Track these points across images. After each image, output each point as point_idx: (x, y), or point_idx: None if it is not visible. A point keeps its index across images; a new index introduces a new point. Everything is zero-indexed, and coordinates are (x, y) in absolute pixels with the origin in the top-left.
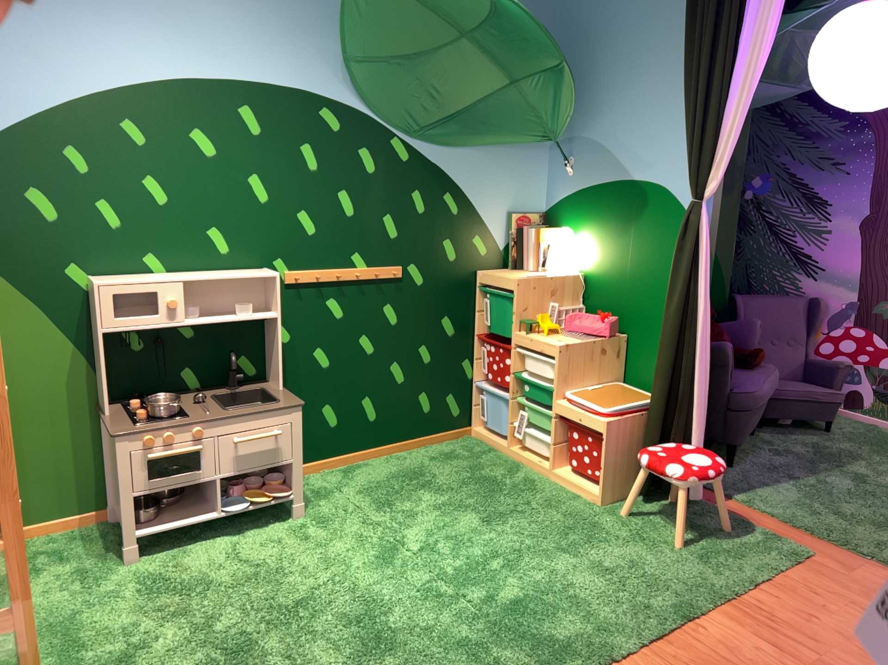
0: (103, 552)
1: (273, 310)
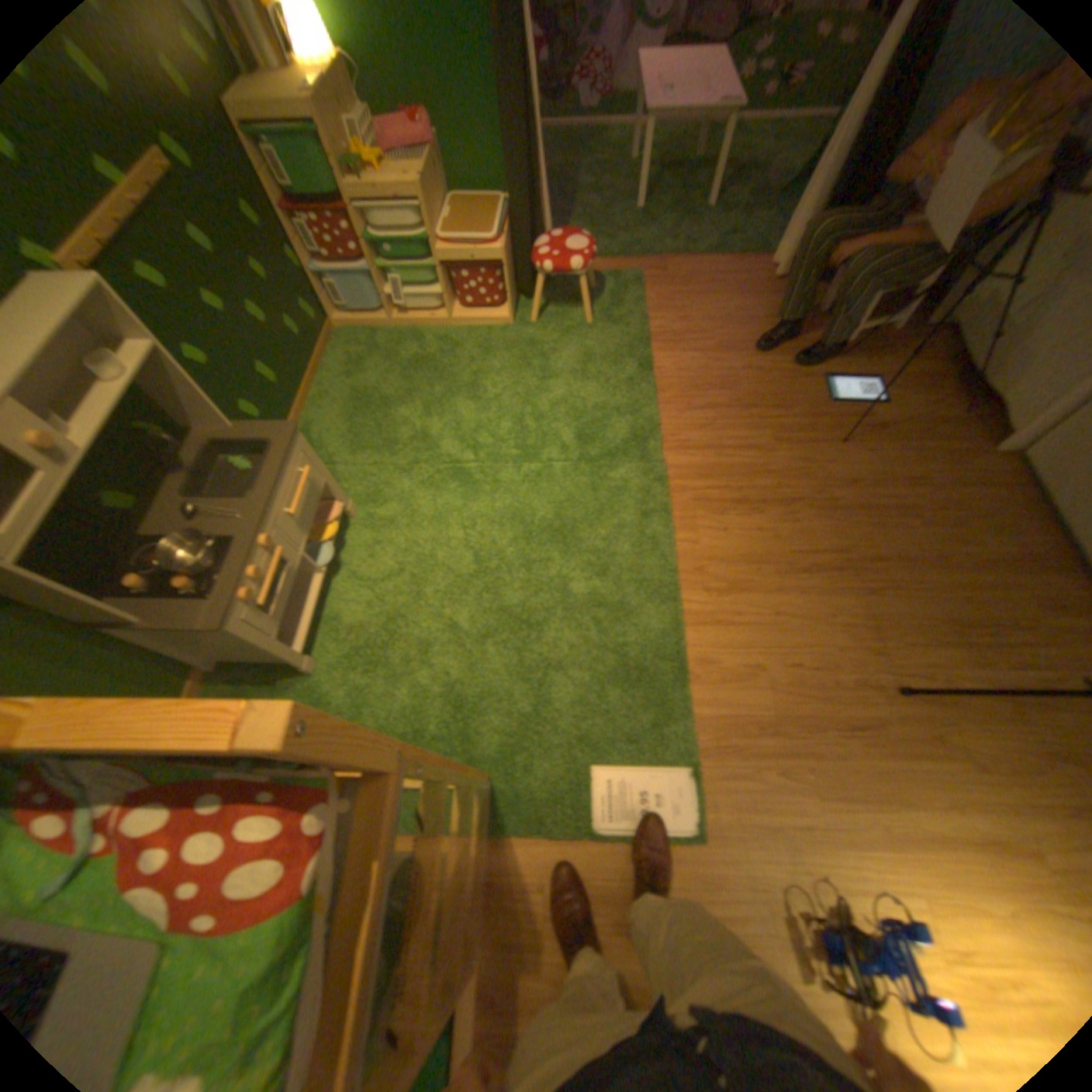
0: (268, 689)
1: (132, 338)
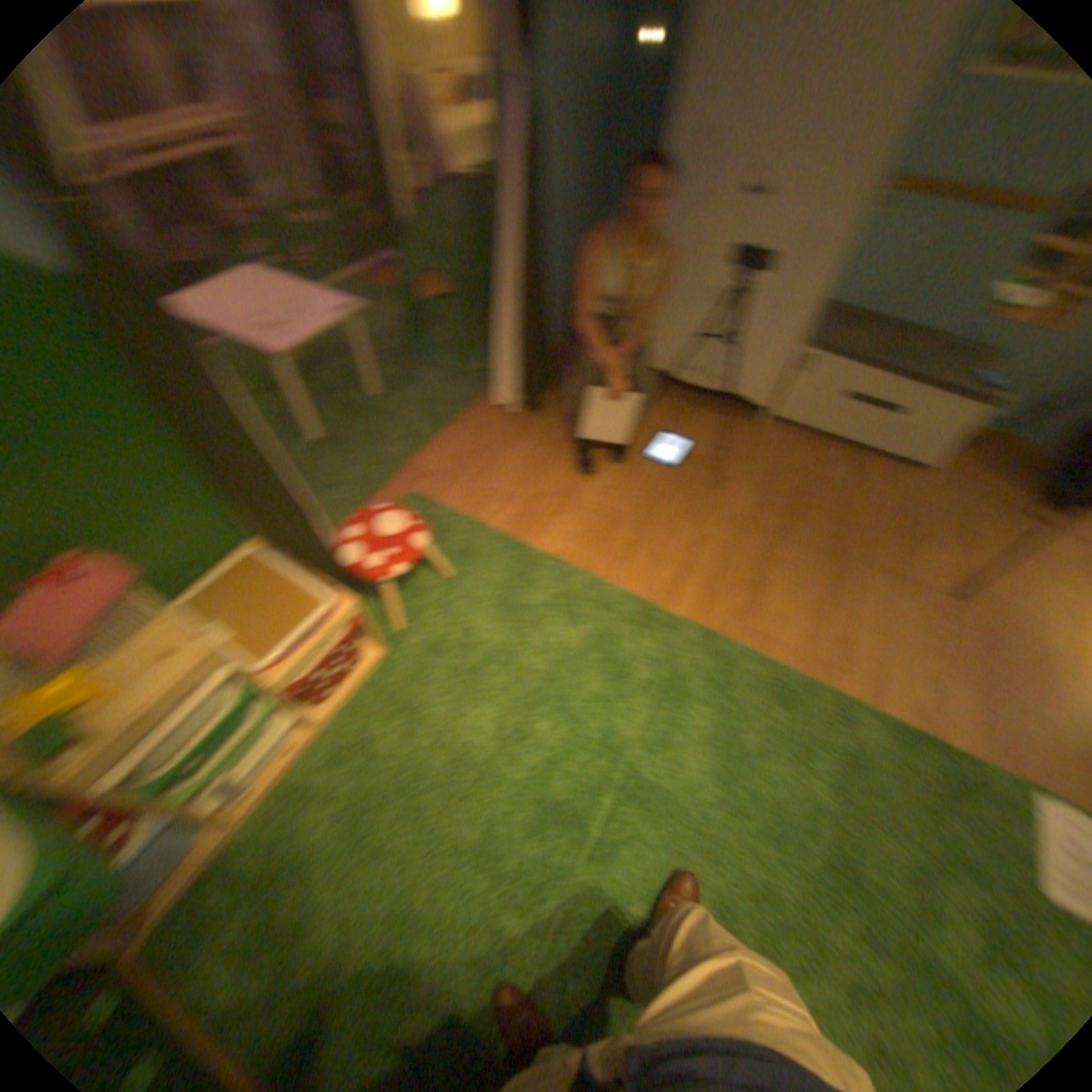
0: None
1: None
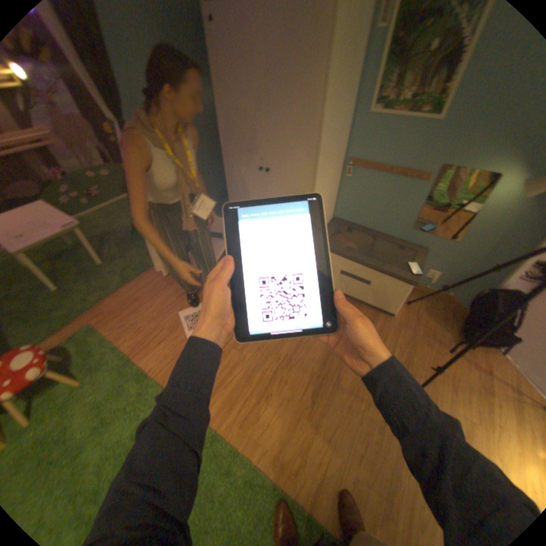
0: None
1: None
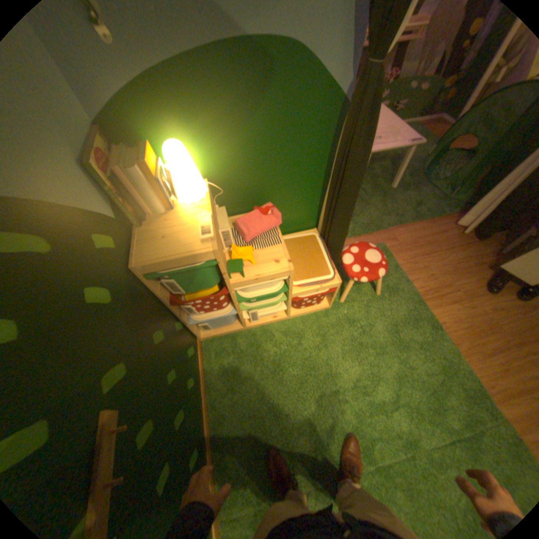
0: None
1: None
